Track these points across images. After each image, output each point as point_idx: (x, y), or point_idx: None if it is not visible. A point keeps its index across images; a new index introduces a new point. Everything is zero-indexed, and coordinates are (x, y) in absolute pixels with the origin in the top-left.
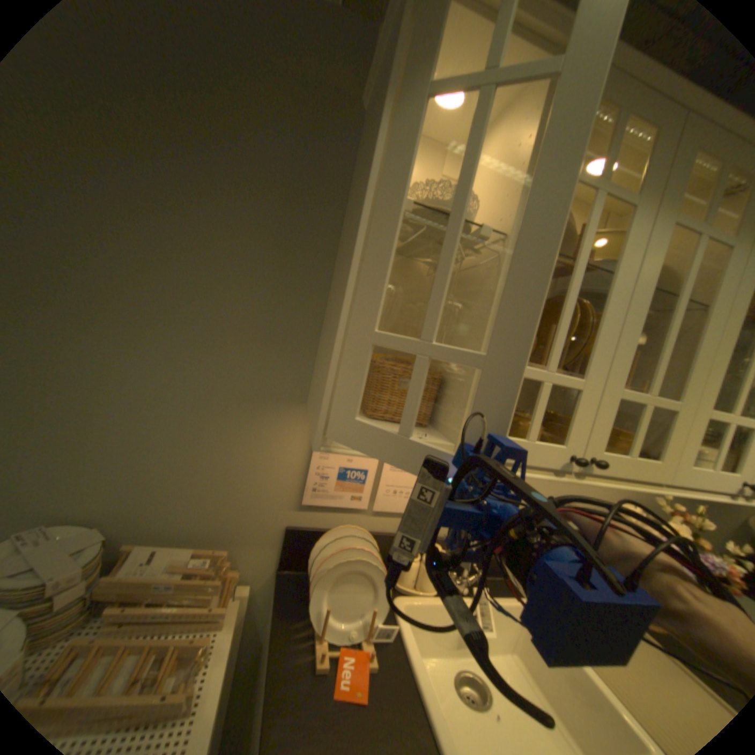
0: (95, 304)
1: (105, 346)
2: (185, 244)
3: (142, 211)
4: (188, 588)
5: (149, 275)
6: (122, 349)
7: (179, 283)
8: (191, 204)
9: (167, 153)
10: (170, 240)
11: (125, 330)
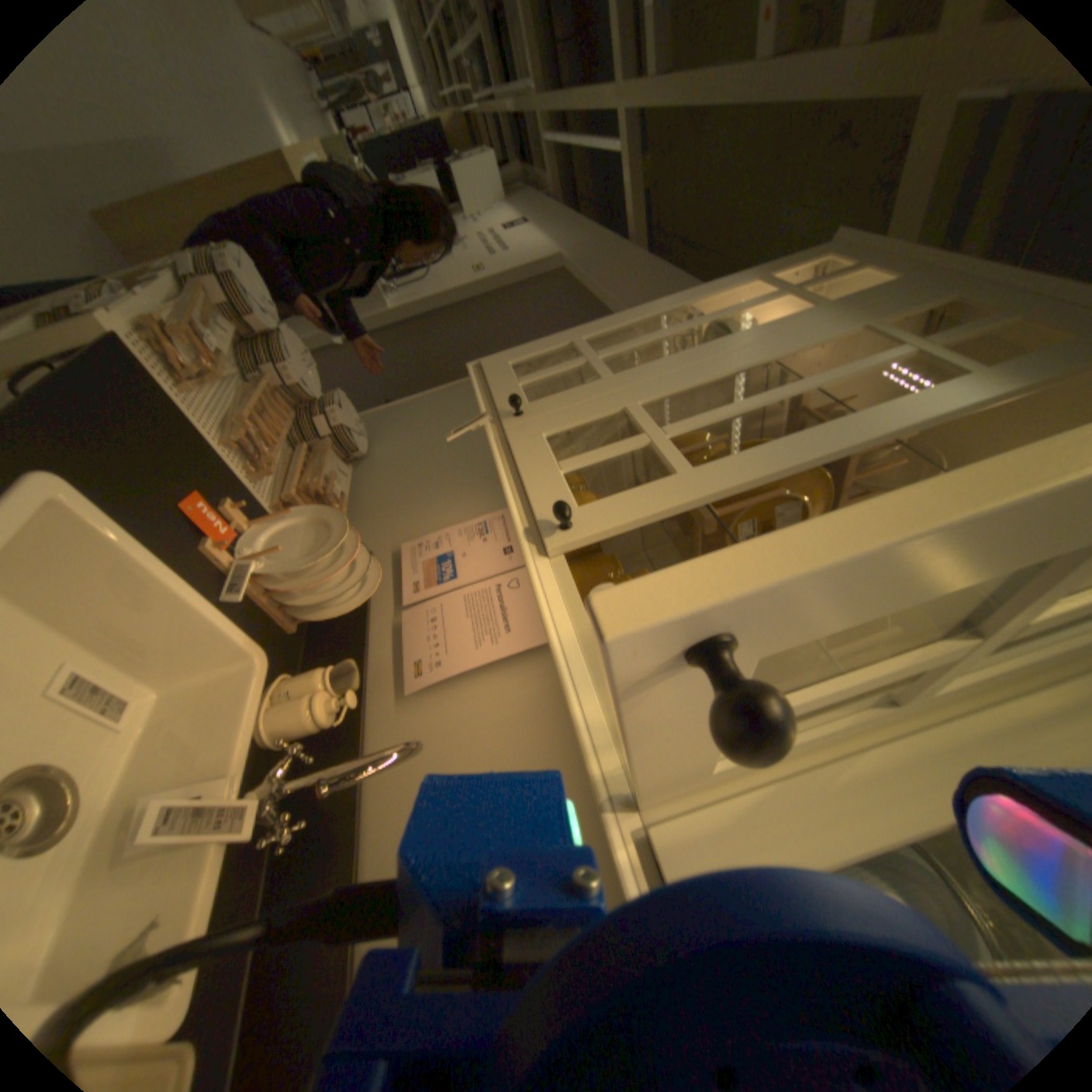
0: None
1: None
2: None
3: None
4: (318, 479)
5: None
6: None
7: None
8: None
9: None
10: None
11: None
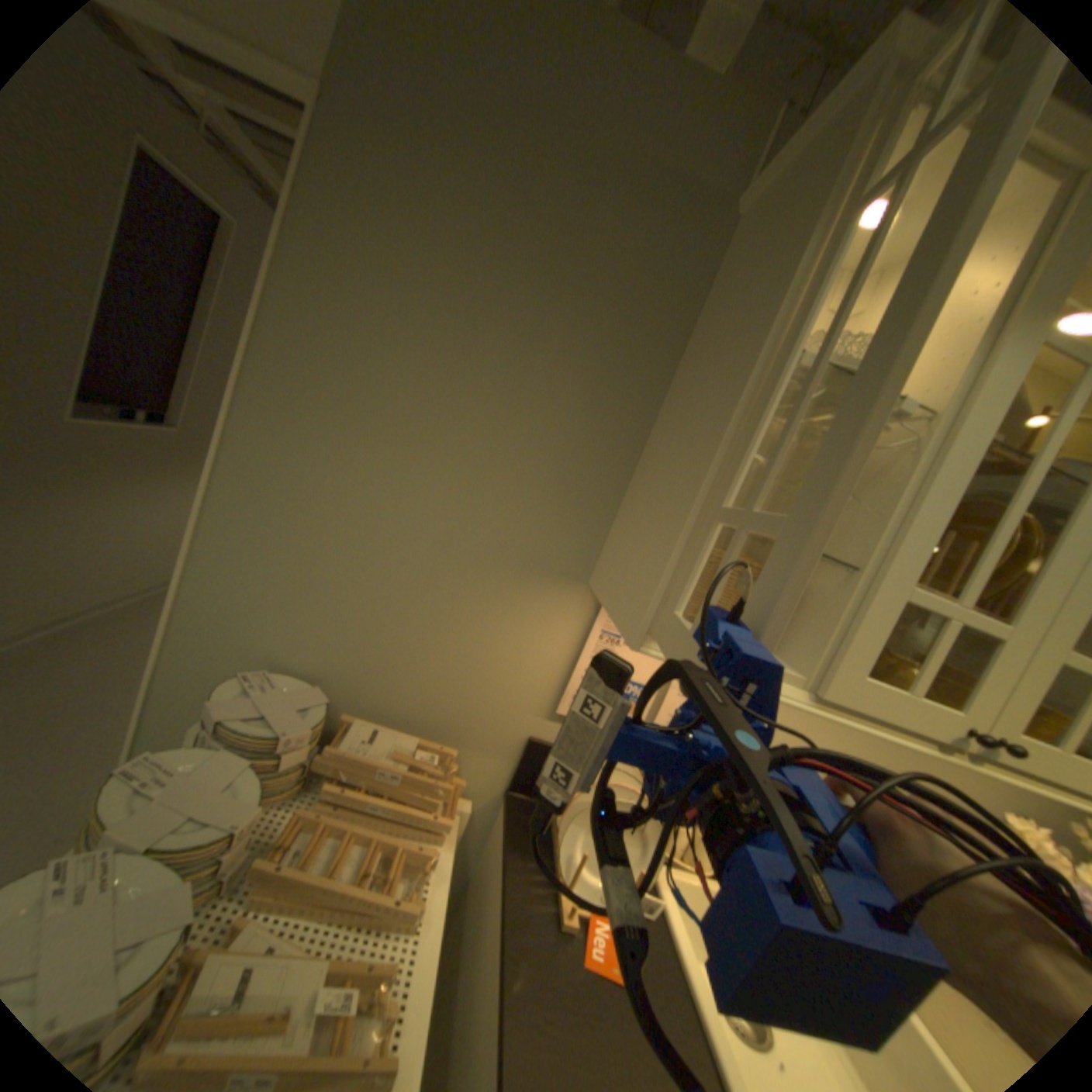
0: (371, 423)
1: (372, 474)
2: (484, 363)
3: (444, 319)
4: (417, 785)
5: (436, 397)
6: (389, 481)
7: (467, 410)
8: (501, 316)
9: (486, 252)
10: (469, 357)
11: (396, 458)
